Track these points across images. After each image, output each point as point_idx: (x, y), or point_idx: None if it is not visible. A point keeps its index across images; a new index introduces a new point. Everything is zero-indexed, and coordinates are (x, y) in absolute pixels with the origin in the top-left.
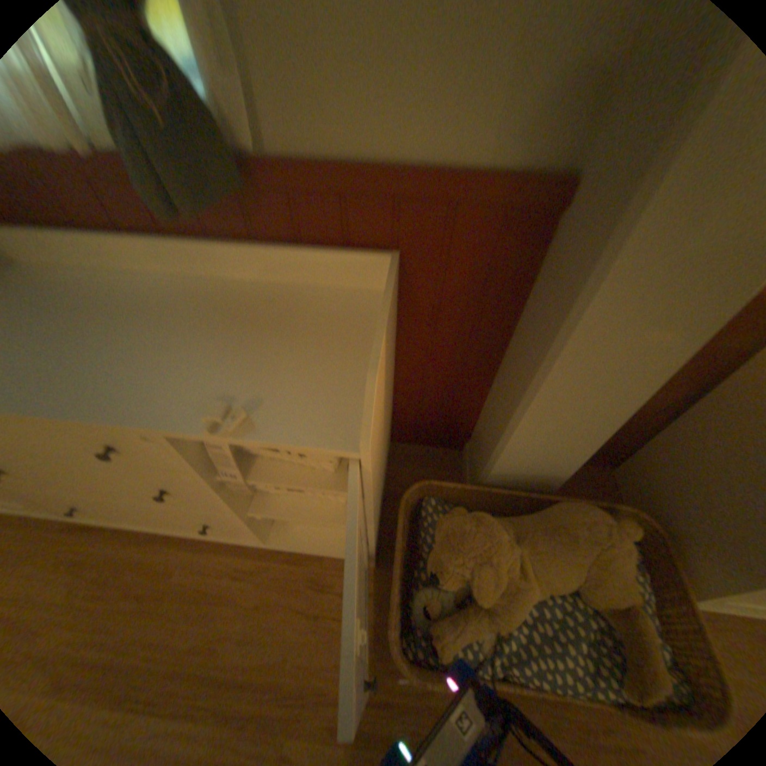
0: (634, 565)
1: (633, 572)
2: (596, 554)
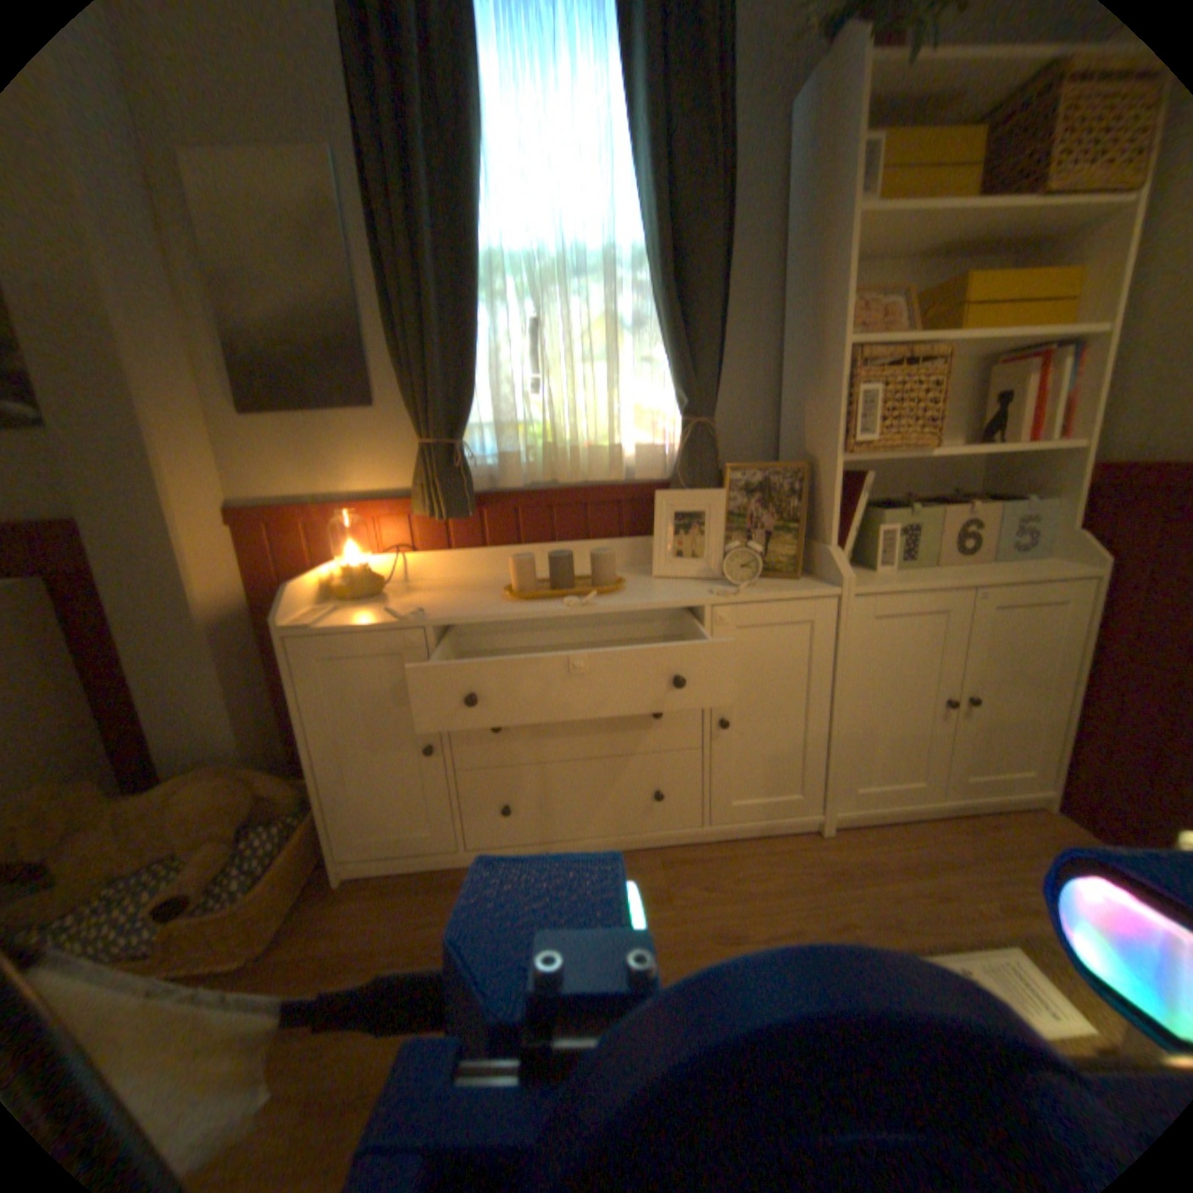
0: (224, 800)
1: (233, 812)
2: (180, 792)
